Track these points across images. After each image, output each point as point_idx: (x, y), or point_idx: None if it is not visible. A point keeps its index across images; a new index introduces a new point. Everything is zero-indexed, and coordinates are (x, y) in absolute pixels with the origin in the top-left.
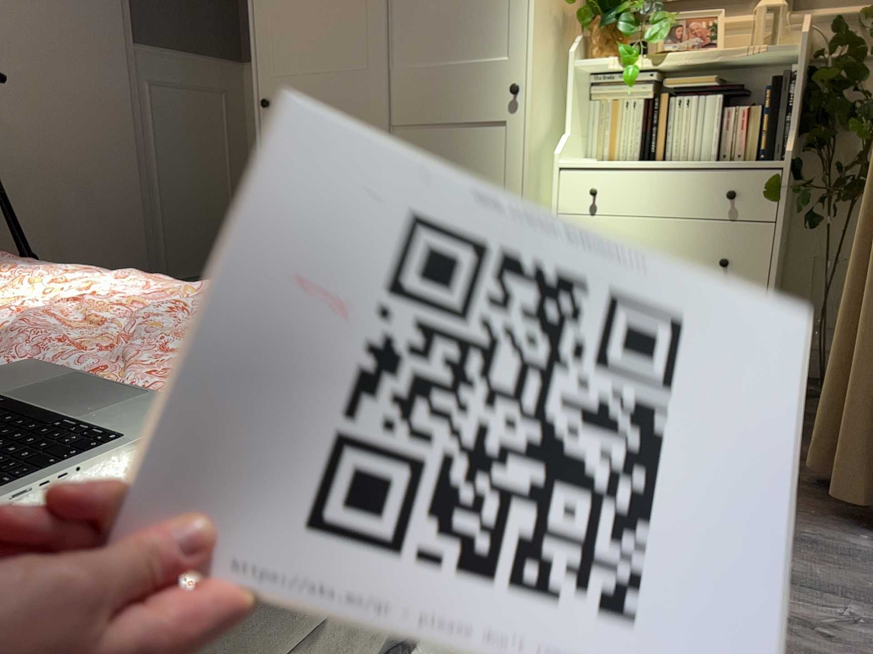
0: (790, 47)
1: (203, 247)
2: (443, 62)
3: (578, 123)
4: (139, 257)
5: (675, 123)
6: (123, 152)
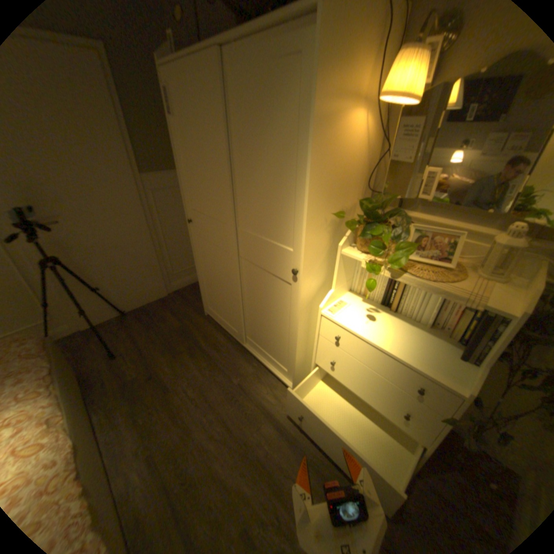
0: (507, 315)
1: (188, 257)
2: (260, 236)
3: (344, 278)
4: (154, 271)
5: (408, 294)
6: (138, 229)
